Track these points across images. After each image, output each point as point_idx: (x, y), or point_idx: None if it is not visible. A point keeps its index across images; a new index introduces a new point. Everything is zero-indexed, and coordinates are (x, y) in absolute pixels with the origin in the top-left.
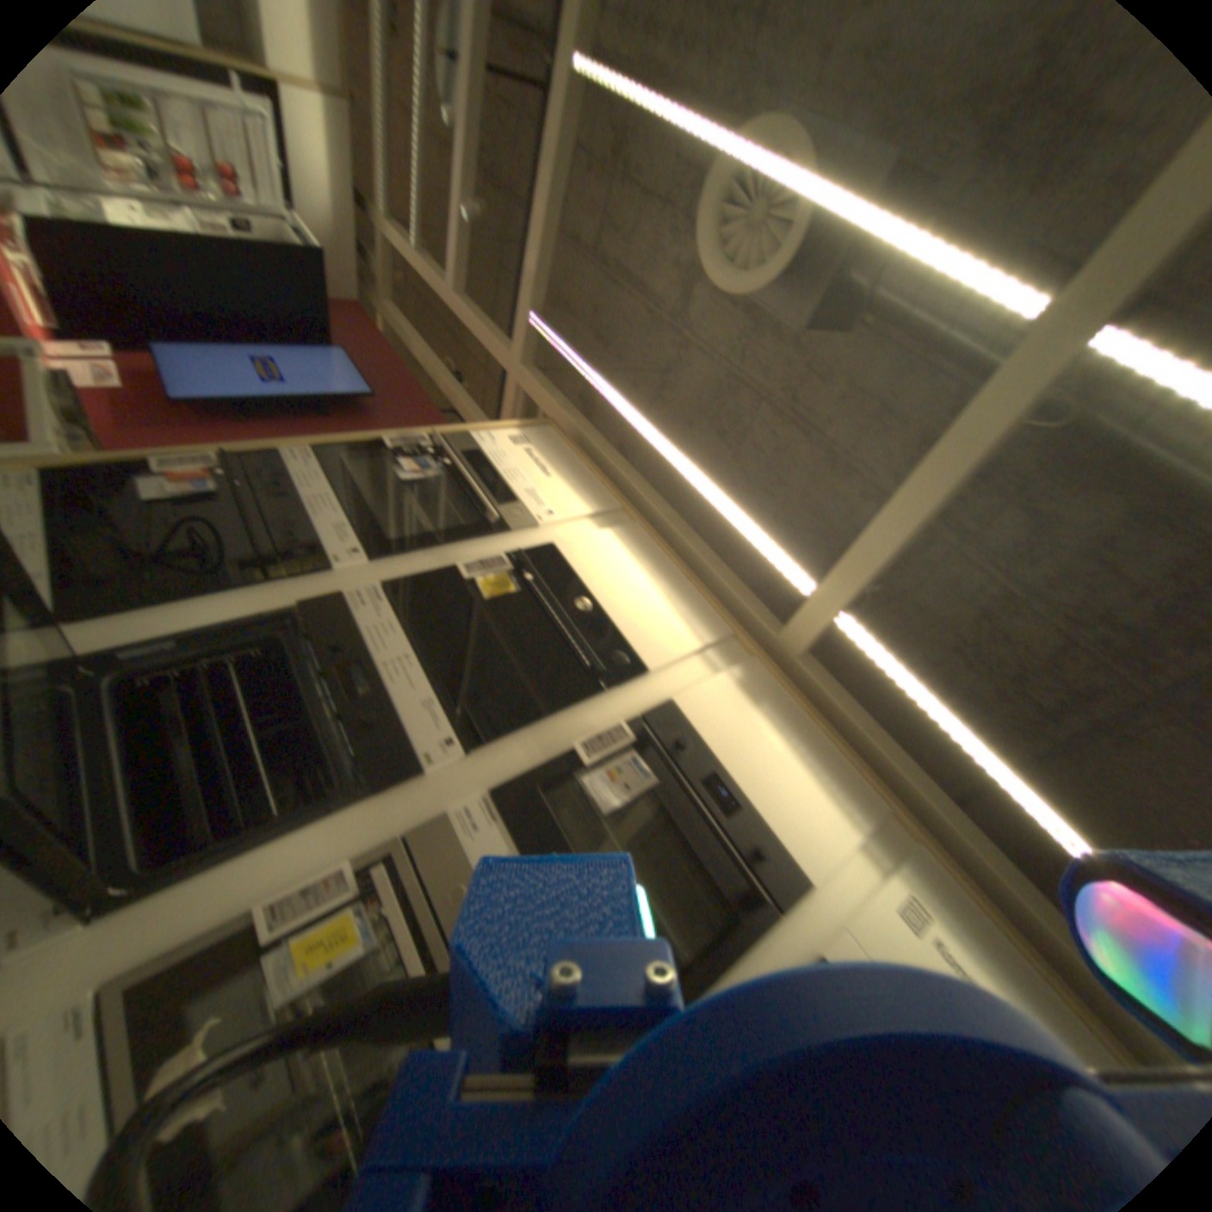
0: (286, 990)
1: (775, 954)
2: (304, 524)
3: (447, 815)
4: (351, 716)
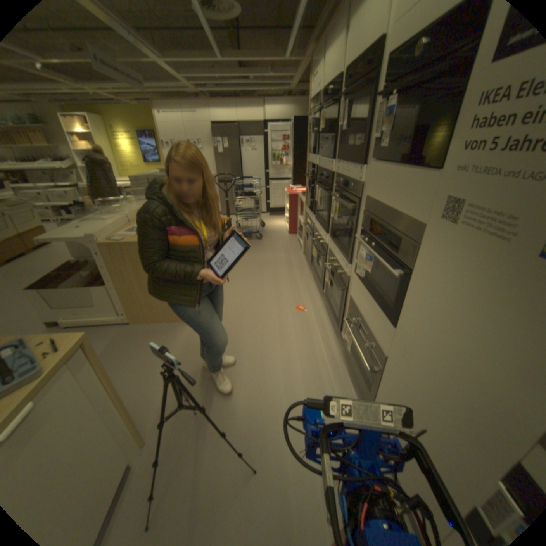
0: (335, 219)
1: (380, 81)
2: (313, 165)
3: (336, 173)
4: (325, 180)
